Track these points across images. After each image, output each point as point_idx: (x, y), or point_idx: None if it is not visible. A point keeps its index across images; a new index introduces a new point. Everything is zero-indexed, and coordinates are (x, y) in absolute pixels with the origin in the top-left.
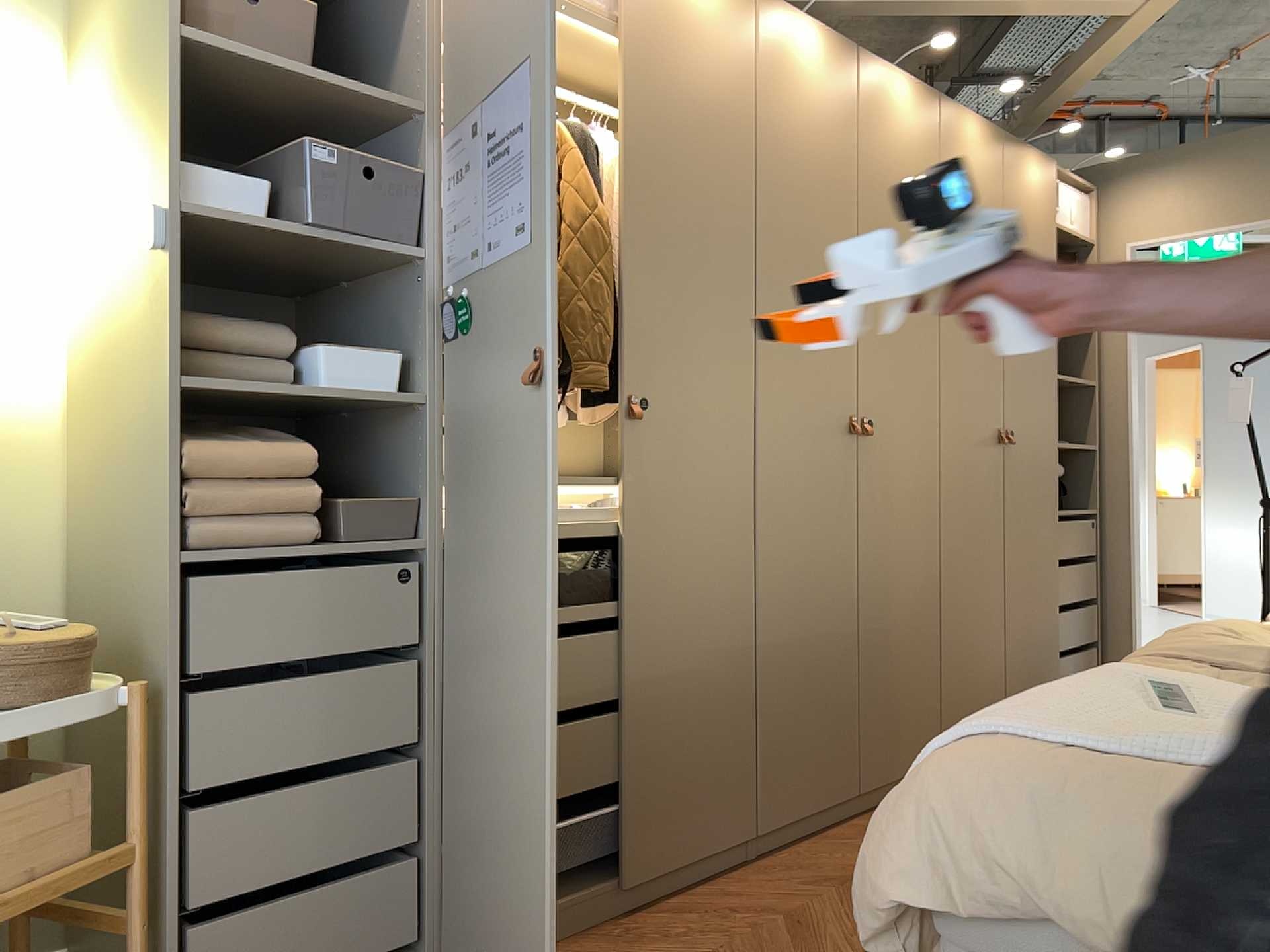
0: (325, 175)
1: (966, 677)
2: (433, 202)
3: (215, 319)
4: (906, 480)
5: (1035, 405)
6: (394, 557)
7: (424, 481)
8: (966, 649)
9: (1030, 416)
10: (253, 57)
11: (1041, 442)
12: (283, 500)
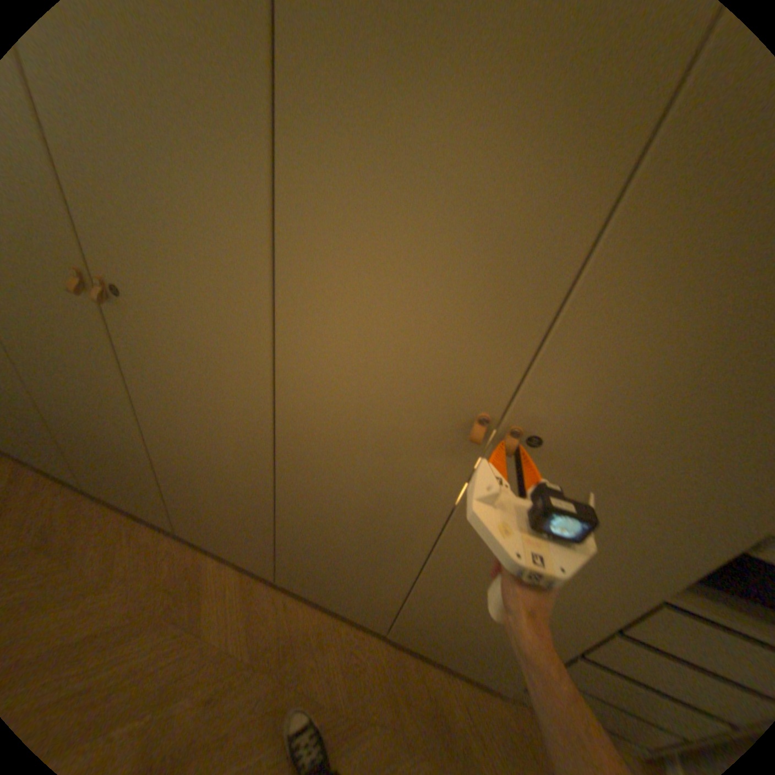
0: None
1: (315, 574)
2: None
3: None
4: (194, 381)
5: (691, 439)
6: None
7: None
8: (317, 560)
9: (639, 449)
10: None
11: (661, 506)
12: None
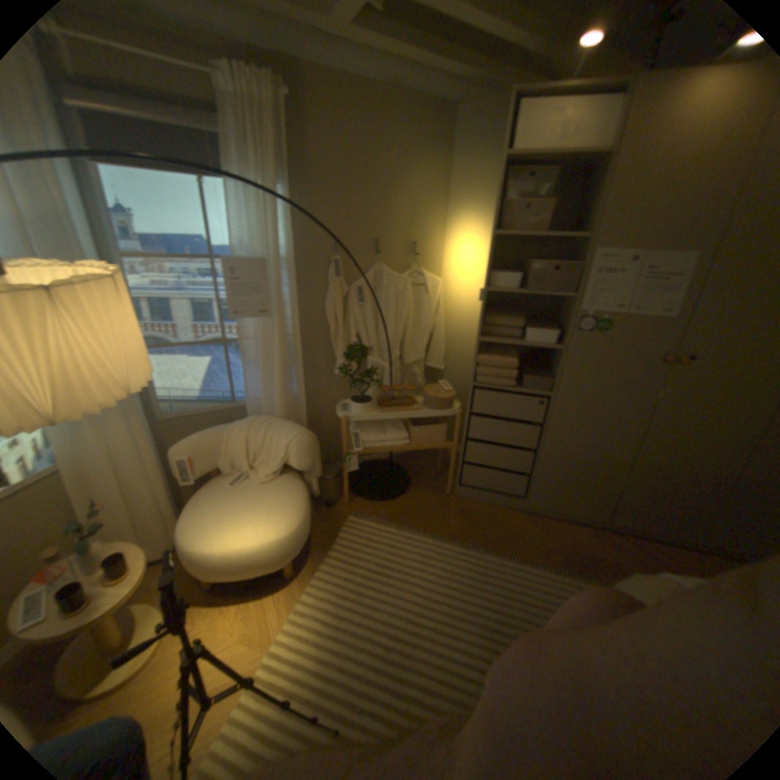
0: (539, 272)
1: None
2: (588, 275)
3: (502, 316)
4: None
5: None
6: (542, 397)
7: (559, 375)
8: None
9: None
10: (527, 228)
11: None
12: (506, 374)
